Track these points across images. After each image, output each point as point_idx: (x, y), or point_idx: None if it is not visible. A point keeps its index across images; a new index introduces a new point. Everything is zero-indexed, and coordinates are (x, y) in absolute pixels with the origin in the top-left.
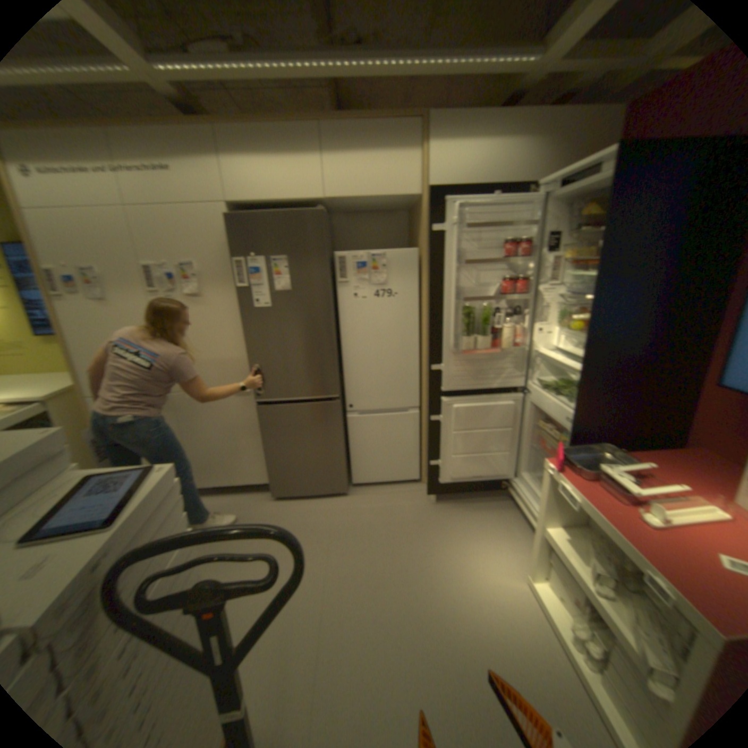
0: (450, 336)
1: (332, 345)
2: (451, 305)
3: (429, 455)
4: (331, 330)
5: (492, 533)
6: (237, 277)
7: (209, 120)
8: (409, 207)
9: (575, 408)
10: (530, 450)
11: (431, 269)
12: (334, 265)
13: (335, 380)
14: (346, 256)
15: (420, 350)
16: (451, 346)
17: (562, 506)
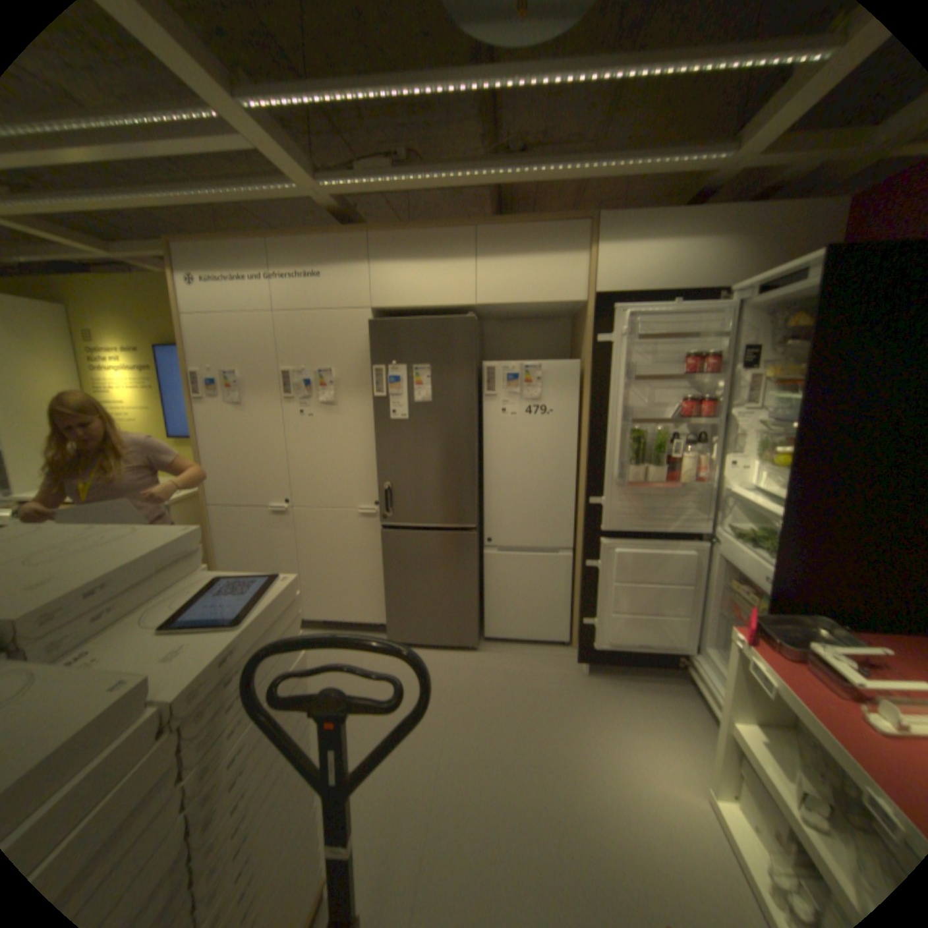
0: (615, 464)
1: (474, 466)
2: (618, 427)
3: (584, 612)
4: (474, 448)
5: (664, 725)
6: (377, 387)
7: (367, 229)
8: (573, 313)
9: (777, 565)
10: (720, 620)
11: (596, 384)
12: (483, 376)
13: (473, 507)
14: (497, 367)
15: (579, 479)
16: (617, 476)
17: (758, 694)
